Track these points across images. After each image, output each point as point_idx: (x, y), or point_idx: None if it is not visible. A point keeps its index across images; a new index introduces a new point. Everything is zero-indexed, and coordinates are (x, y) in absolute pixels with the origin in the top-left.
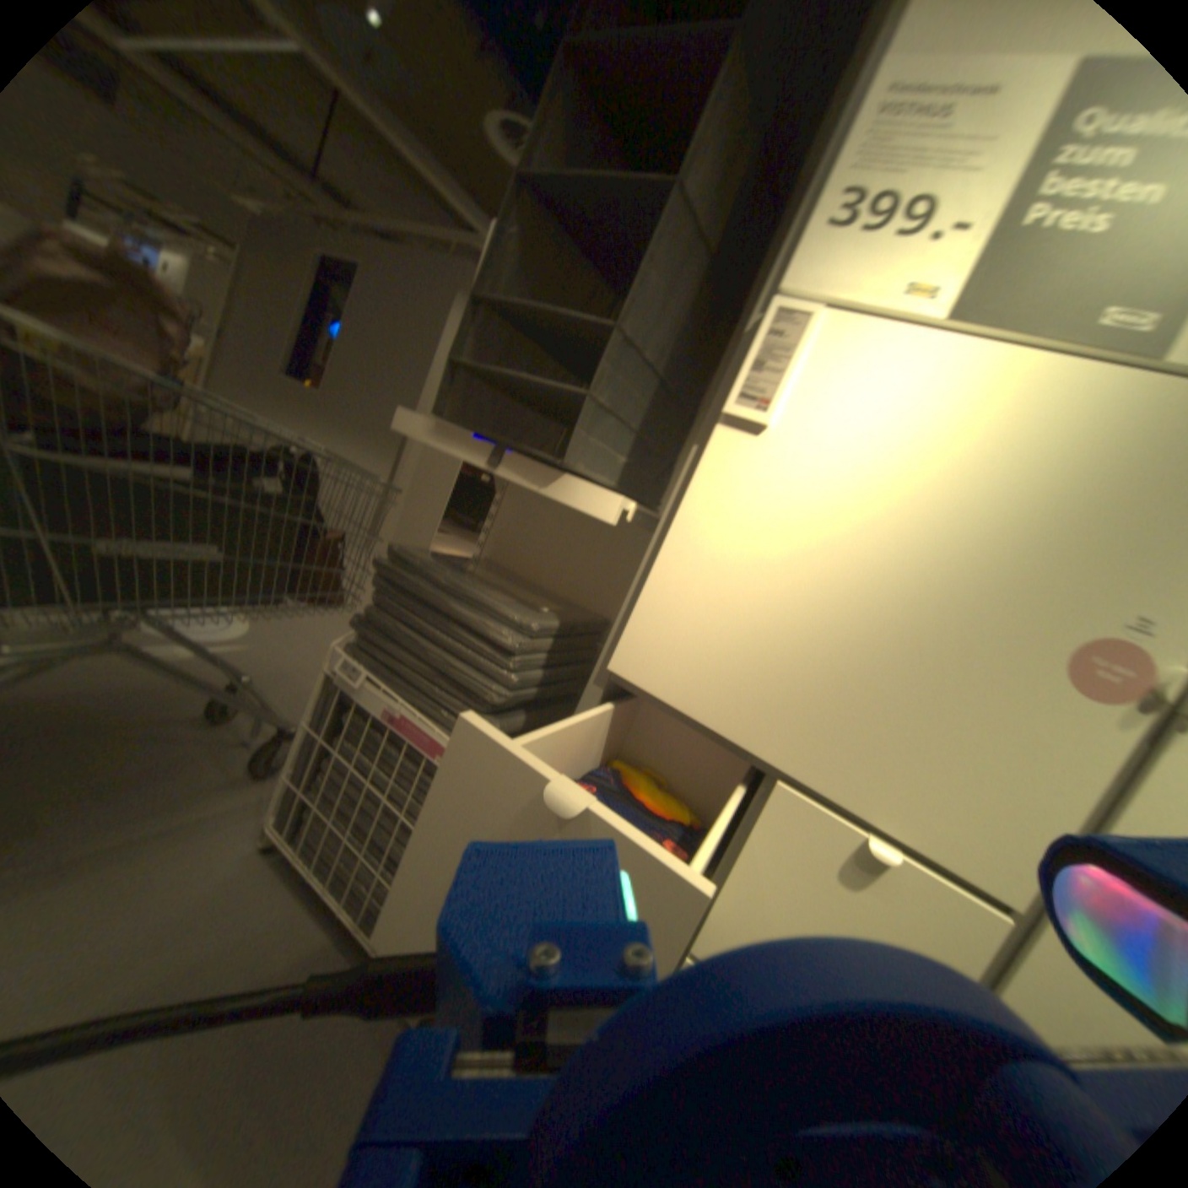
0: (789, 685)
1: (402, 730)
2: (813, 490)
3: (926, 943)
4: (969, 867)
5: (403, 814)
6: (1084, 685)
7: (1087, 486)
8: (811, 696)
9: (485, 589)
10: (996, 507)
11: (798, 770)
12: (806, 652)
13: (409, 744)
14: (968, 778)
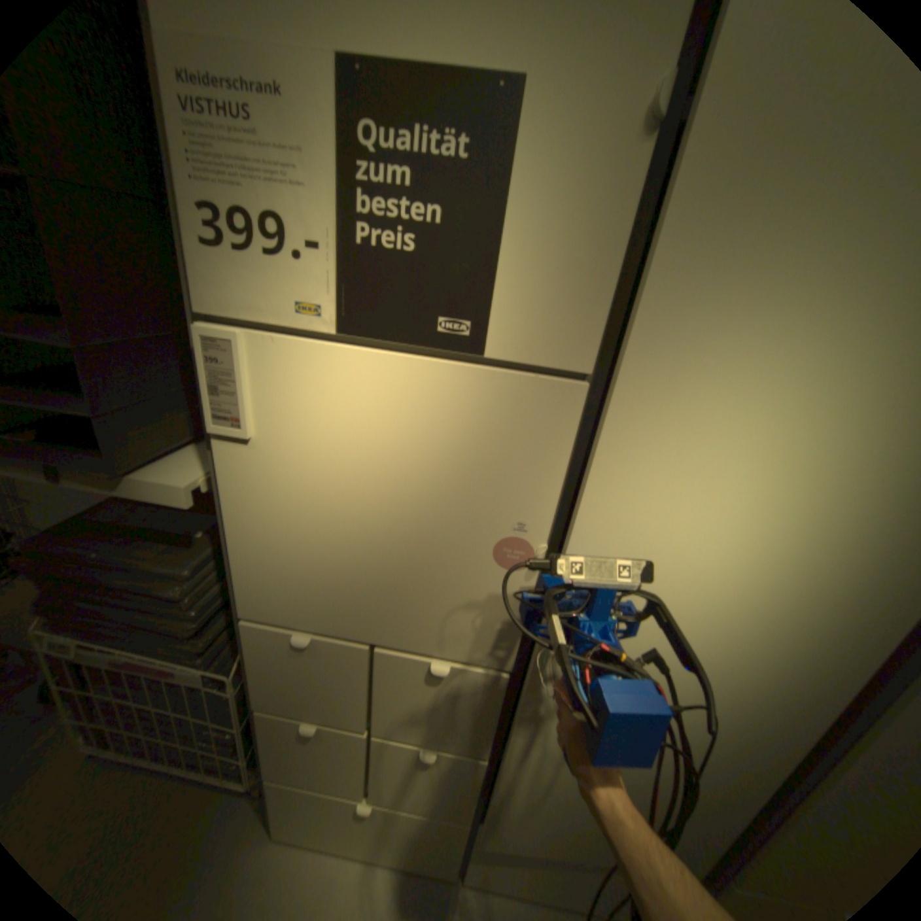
0: (352, 595)
1: (131, 667)
2: (305, 473)
3: (474, 693)
4: (481, 656)
5: (171, 708)
6: (502, 559)
7: (467, 444)
8: (368, 598)
9: (131, 546)
10: (421, 466)
11: (380, 636)
12: (353, 575)
13: (143, 671)
14: (465, 617)
